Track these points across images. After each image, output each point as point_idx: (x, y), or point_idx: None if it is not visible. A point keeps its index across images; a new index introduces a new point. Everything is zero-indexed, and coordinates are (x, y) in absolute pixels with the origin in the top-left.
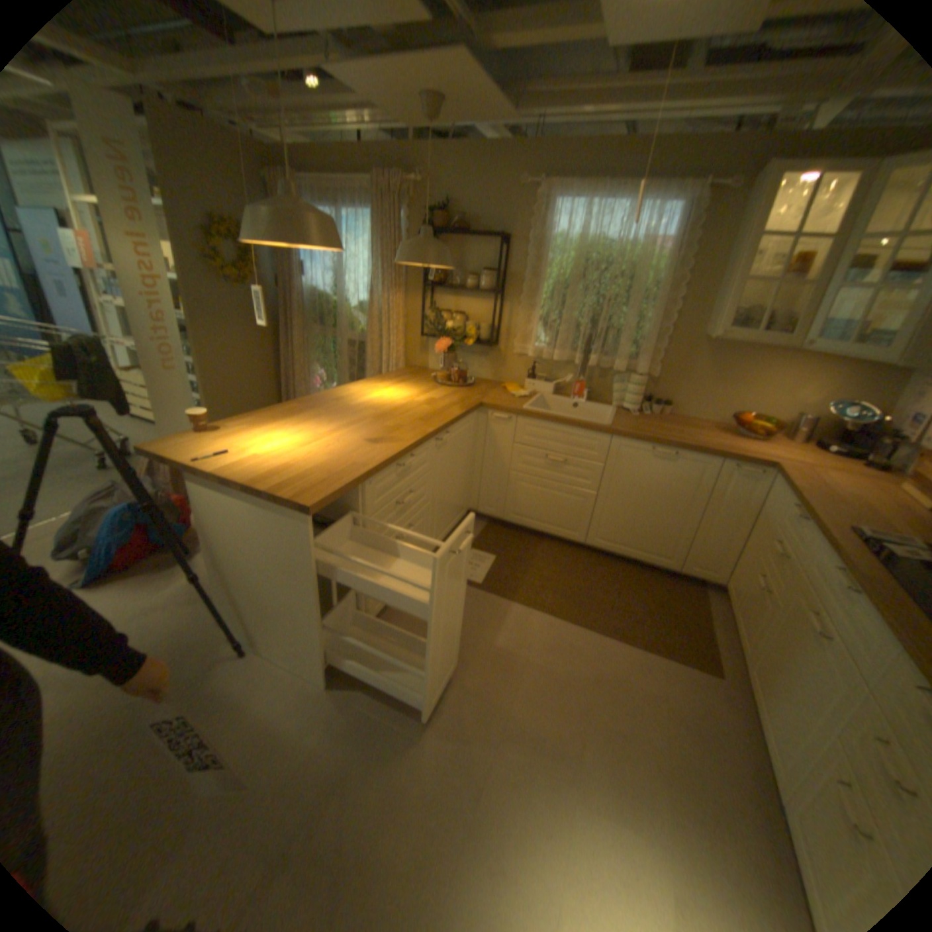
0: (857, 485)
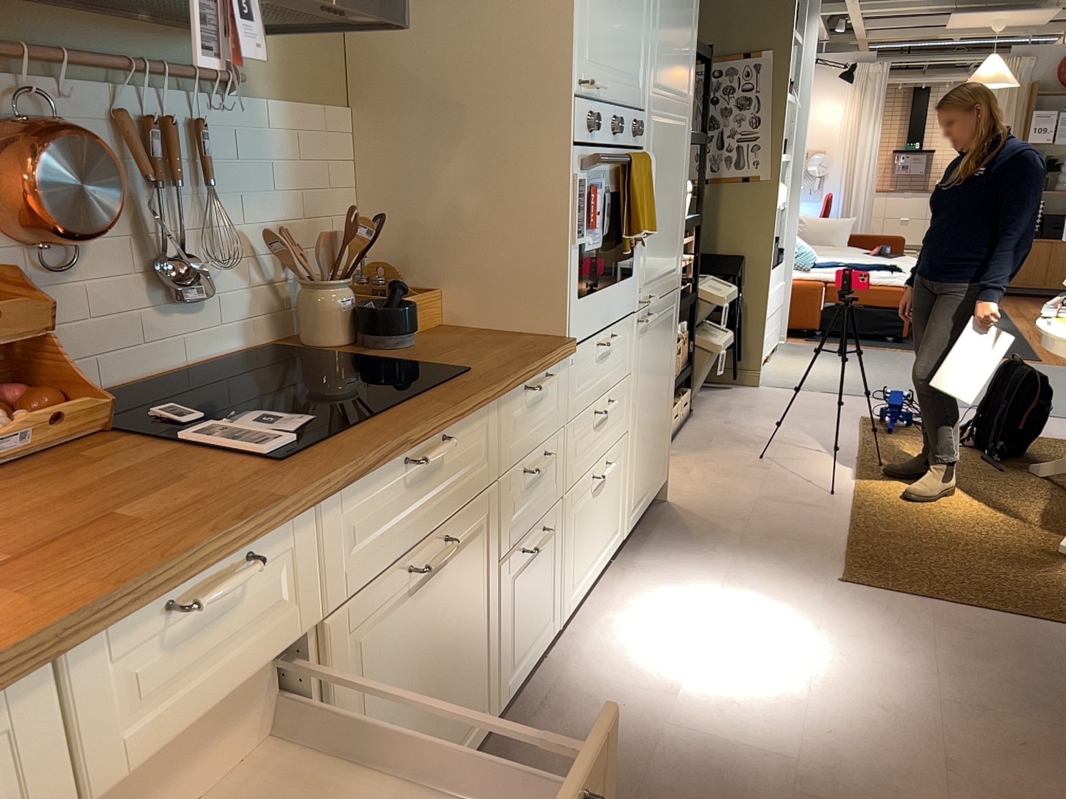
0: None
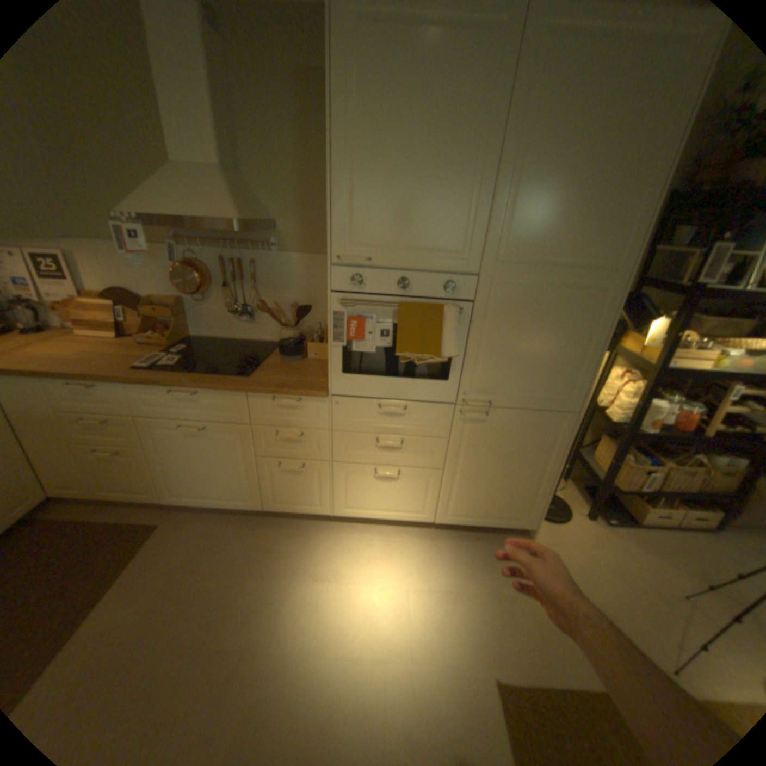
0: (58, 347)
